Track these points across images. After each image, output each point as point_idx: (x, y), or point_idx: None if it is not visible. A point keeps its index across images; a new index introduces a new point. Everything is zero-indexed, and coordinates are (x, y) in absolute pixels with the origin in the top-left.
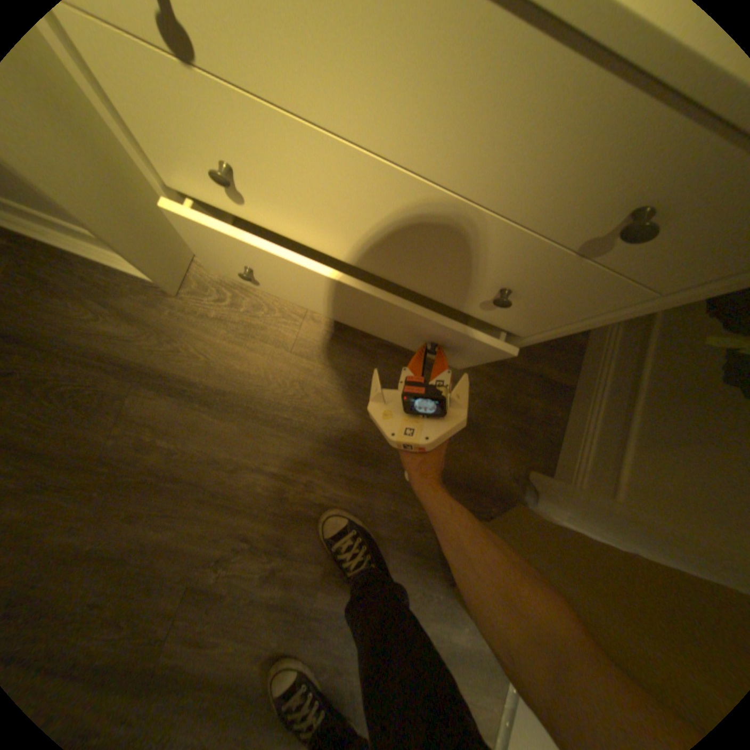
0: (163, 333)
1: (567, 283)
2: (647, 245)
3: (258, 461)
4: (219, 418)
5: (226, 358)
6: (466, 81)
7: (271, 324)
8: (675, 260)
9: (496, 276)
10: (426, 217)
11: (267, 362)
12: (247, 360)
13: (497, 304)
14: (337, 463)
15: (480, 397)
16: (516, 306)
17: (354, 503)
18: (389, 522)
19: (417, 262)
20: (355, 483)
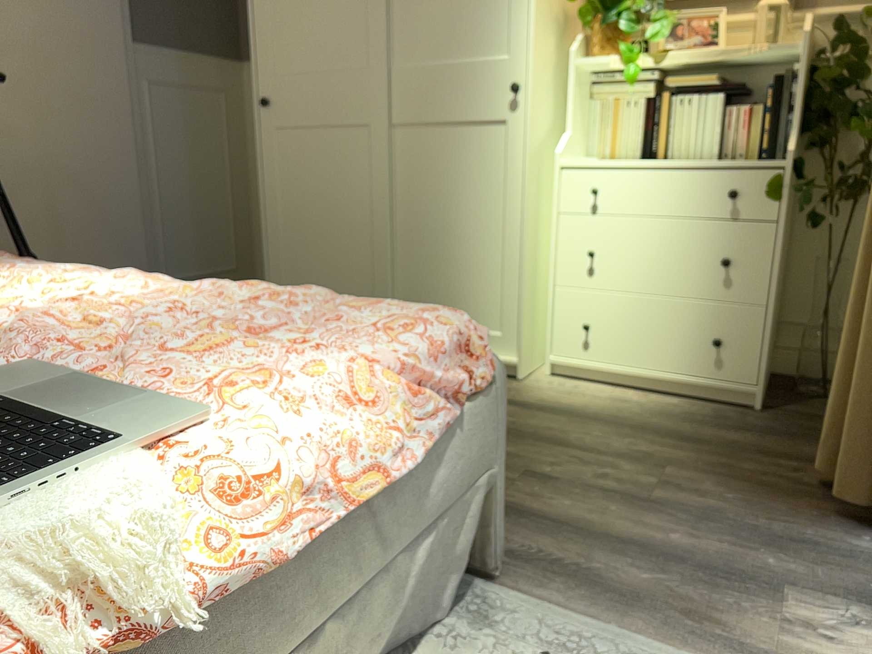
0: (511, 390)
1: (743, 239)
2: (746, 204)
3: (583, 433)
4: (551, 417)
5: (555, 399)
6: (668, 185)
7: (588, 392)
8: (760, 205)
9: (716, 254)
10: (673, 235)
11: (587, 402)
12: (571, 401)
13: (724, 265)
14: (657, 441)
15: (797, 428)
16: (738, 271)
17: (679, 458)
18: (723, 471)
19: (679, 267)
20: (677, 450)
